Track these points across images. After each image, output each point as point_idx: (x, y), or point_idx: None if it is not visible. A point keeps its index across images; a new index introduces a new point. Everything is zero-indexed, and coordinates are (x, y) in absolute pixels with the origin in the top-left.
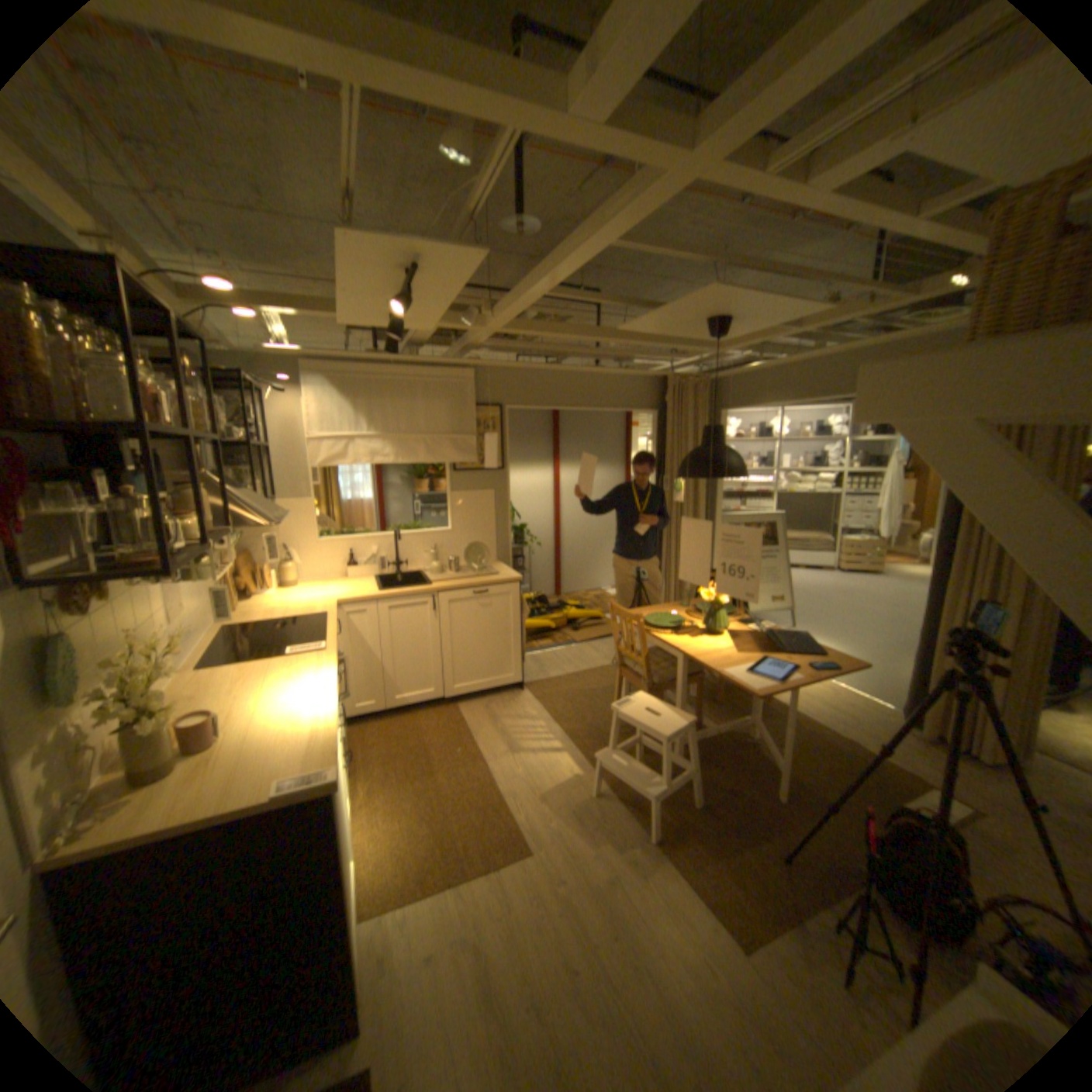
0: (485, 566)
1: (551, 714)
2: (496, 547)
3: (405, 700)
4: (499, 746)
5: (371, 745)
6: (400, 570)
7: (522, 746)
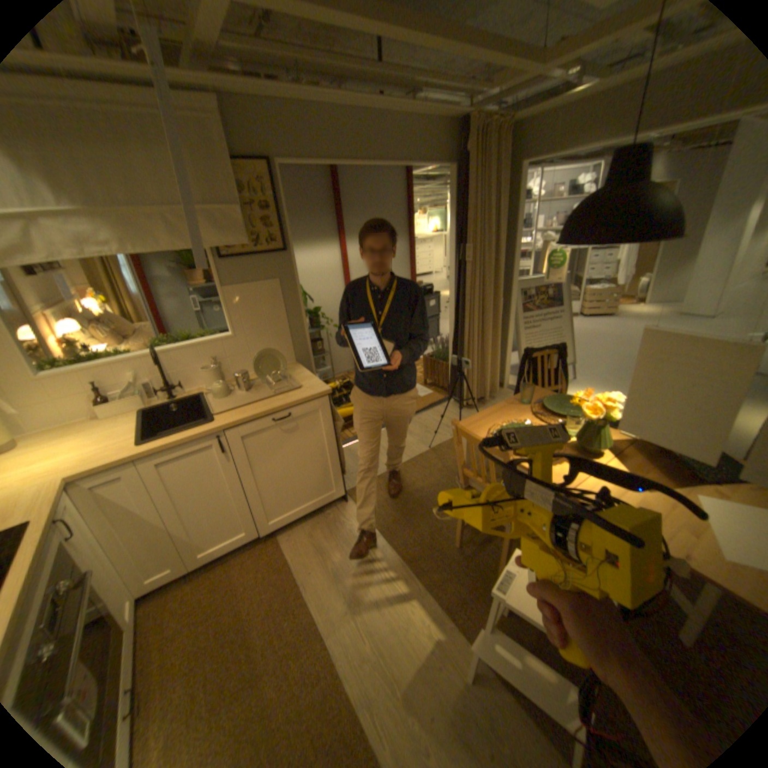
0: (283, 372)
1: (384, 535)
2: (291, 347)
3: (210, 556)
4: (333, 604)
5: (171, 636)
6: (174, 394)
7: (361, 598)
